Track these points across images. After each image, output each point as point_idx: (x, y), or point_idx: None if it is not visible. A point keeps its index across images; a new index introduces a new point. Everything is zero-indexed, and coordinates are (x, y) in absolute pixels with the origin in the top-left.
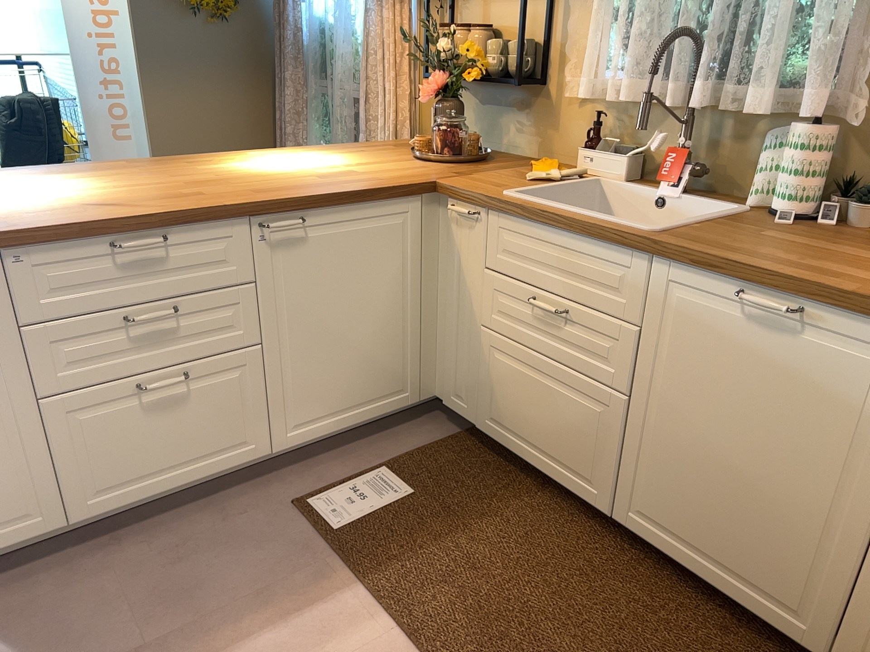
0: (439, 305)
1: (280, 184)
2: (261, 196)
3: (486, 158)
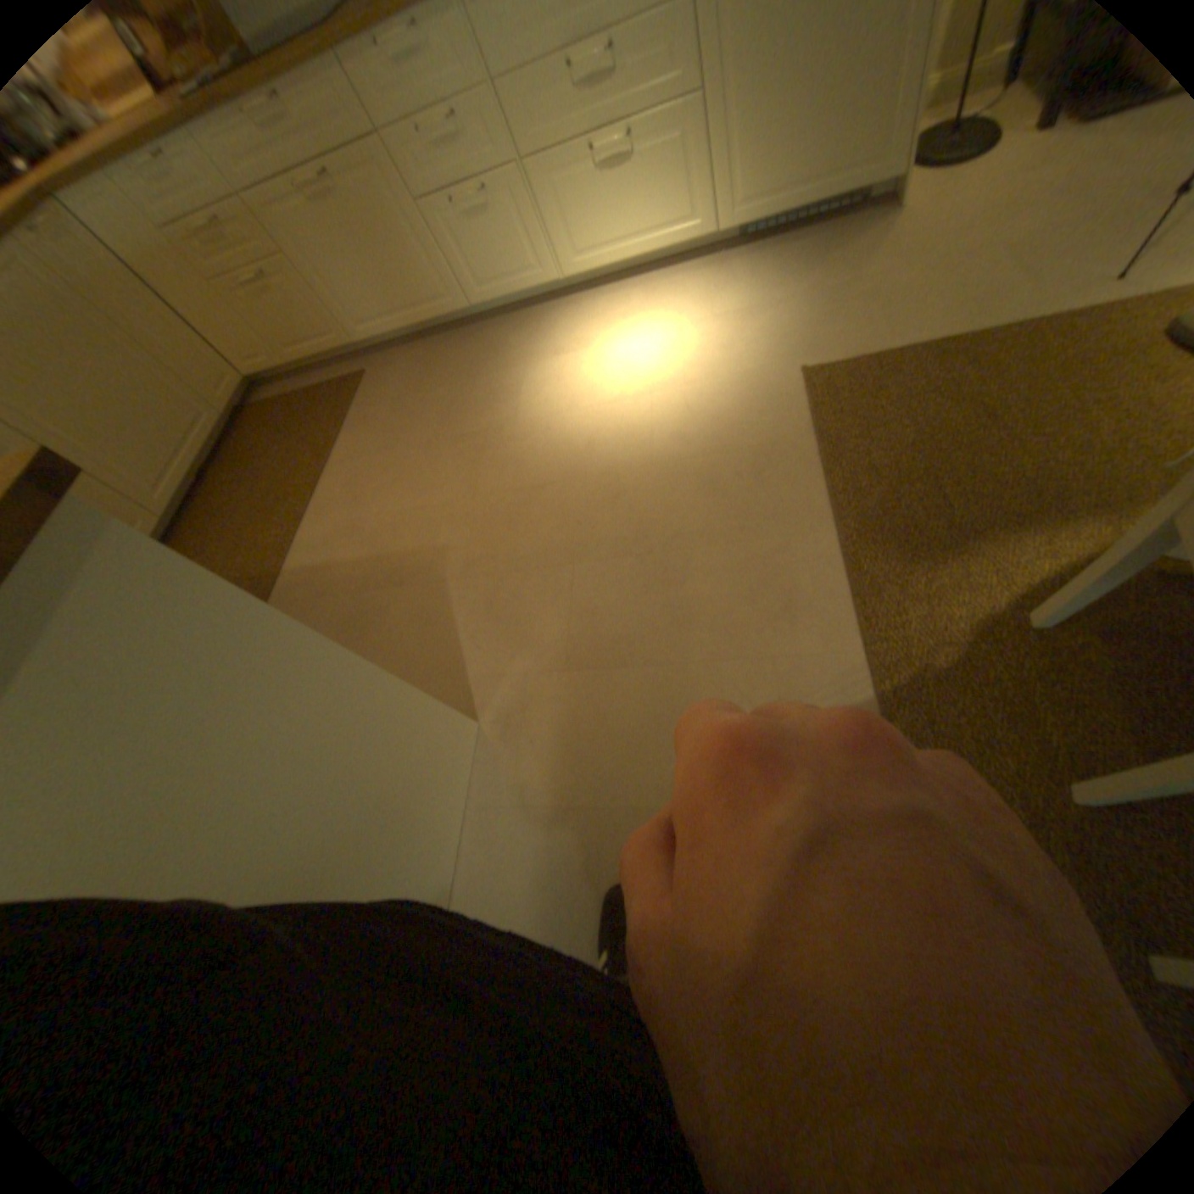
0: None
1: None
2: None
3: None
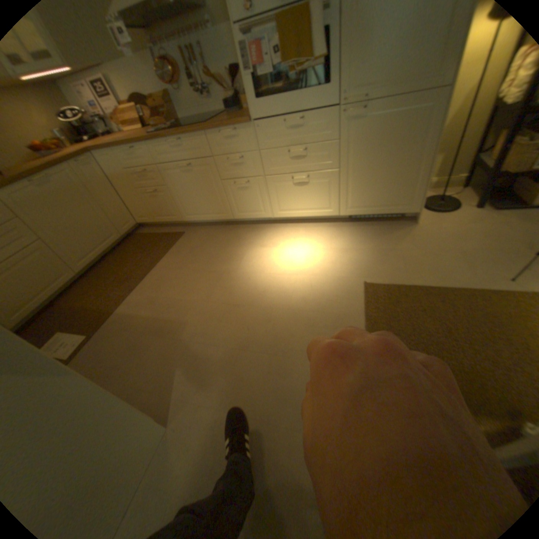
0: None
1: None
2: None
3: None
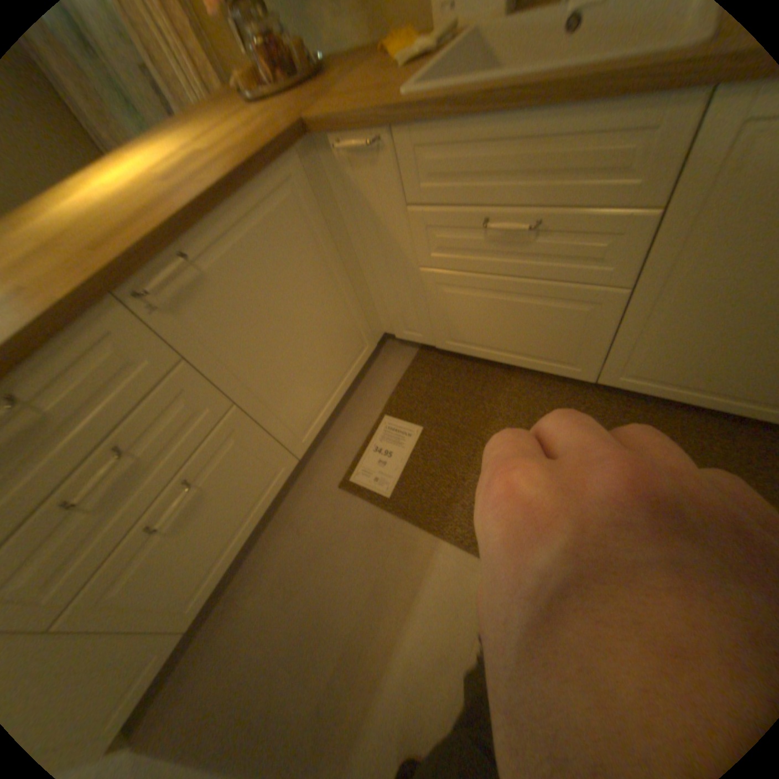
0: (360, 262)
1: (120, 216)
2: (102, 253)
3: (321, 65)
